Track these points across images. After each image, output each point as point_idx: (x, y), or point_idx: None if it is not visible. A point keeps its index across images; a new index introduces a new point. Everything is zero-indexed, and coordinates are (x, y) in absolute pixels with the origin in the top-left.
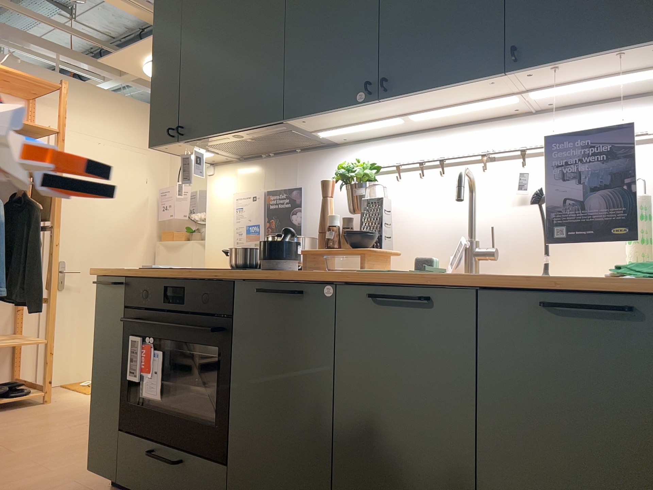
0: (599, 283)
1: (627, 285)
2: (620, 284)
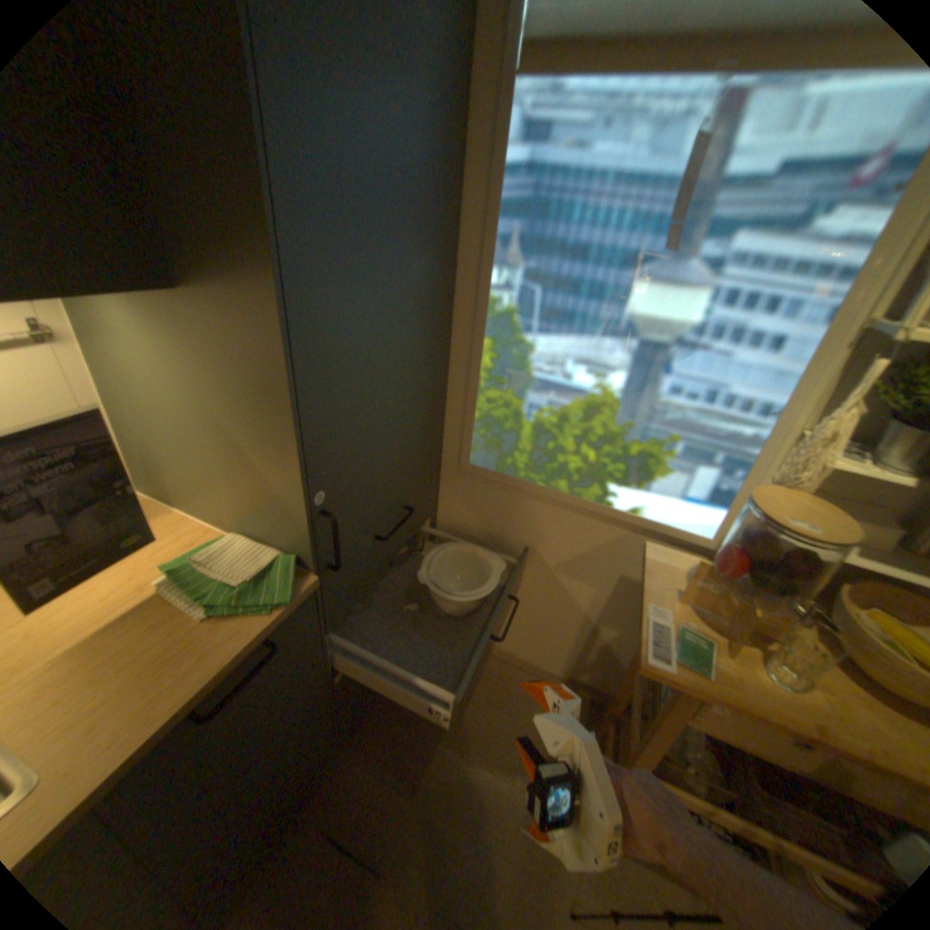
0: (230, 649)
1: (255, 631)
2: (261, 640)
